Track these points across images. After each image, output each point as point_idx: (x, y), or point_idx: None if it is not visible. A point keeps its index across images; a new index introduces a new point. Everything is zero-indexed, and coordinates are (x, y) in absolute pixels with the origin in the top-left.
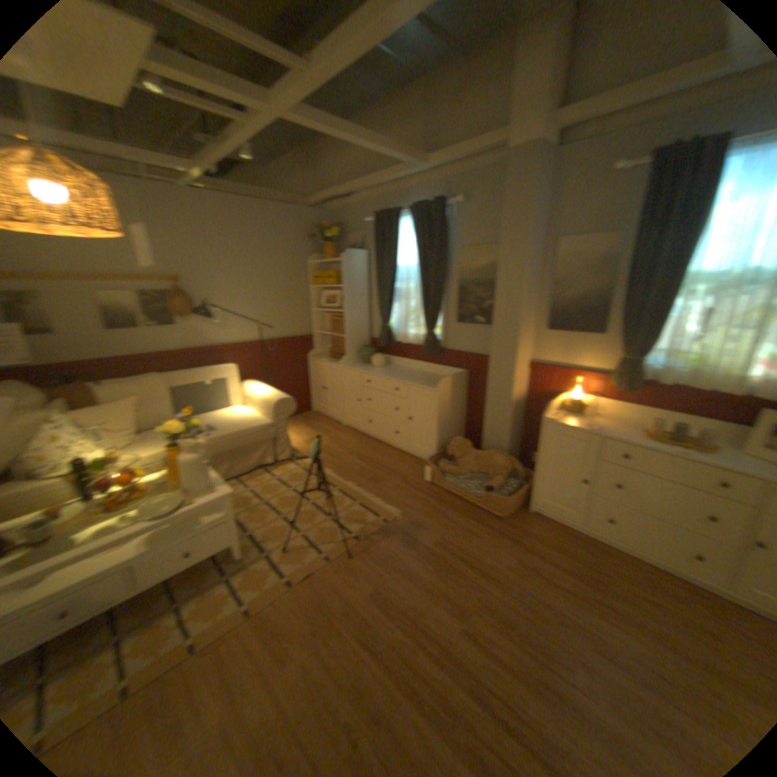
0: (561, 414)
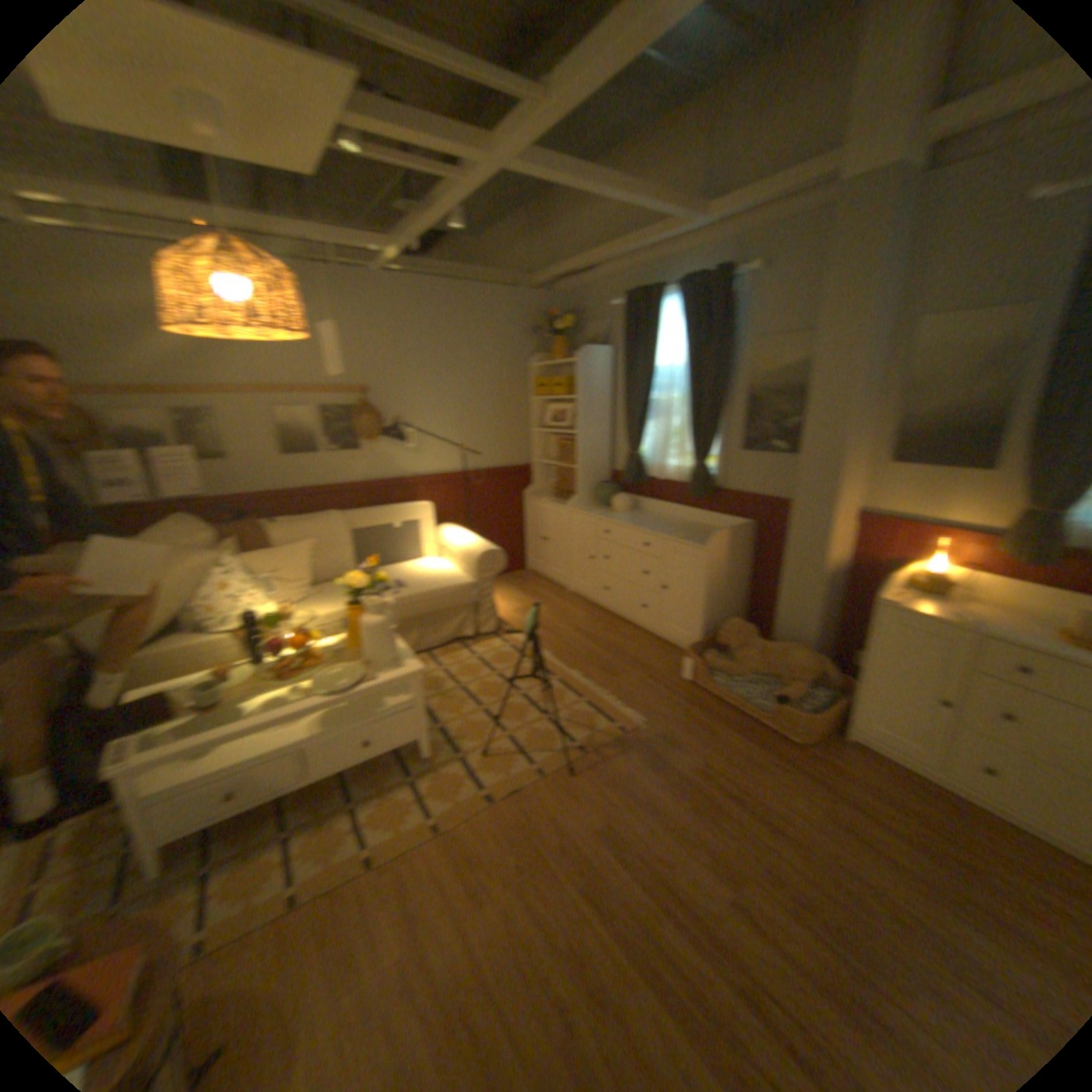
0: (910, 594)
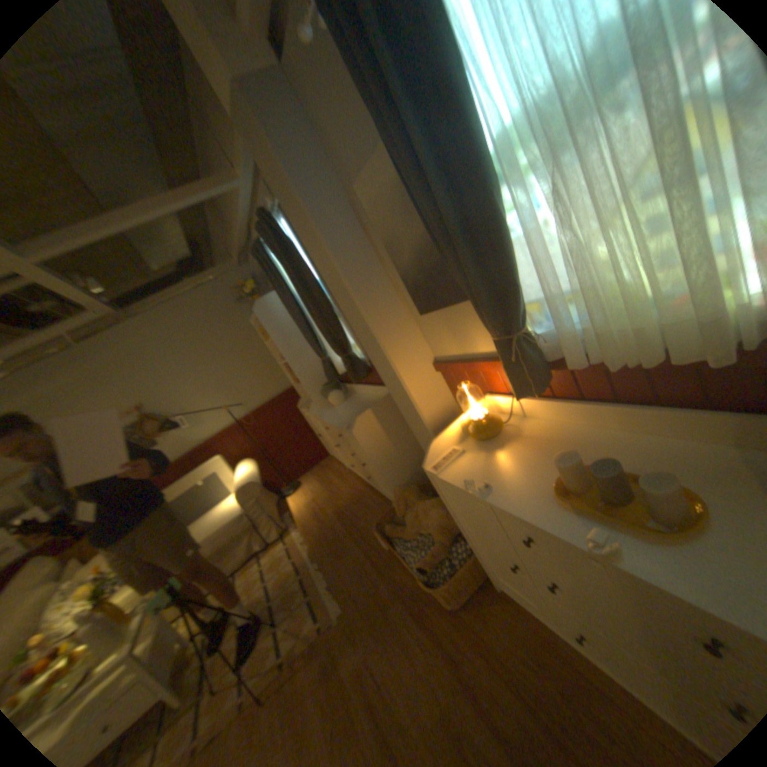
0: (459, 451)
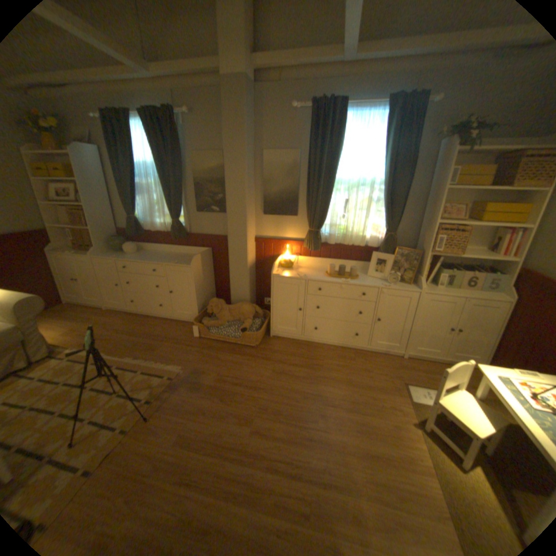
0: (281, 270)
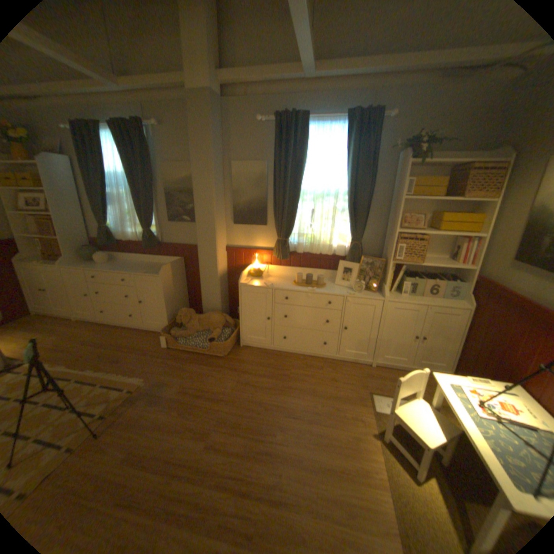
0: (249, 279)
